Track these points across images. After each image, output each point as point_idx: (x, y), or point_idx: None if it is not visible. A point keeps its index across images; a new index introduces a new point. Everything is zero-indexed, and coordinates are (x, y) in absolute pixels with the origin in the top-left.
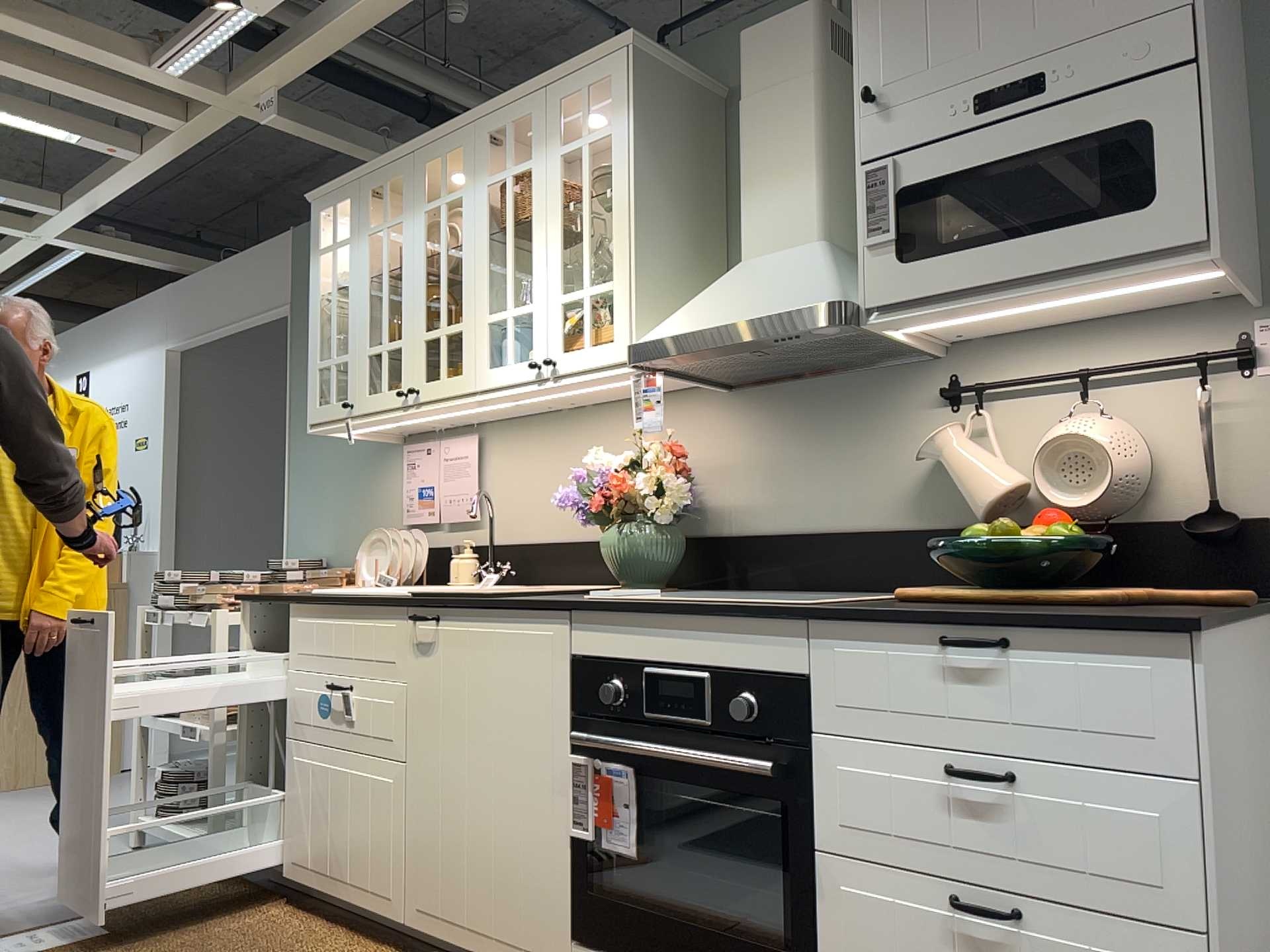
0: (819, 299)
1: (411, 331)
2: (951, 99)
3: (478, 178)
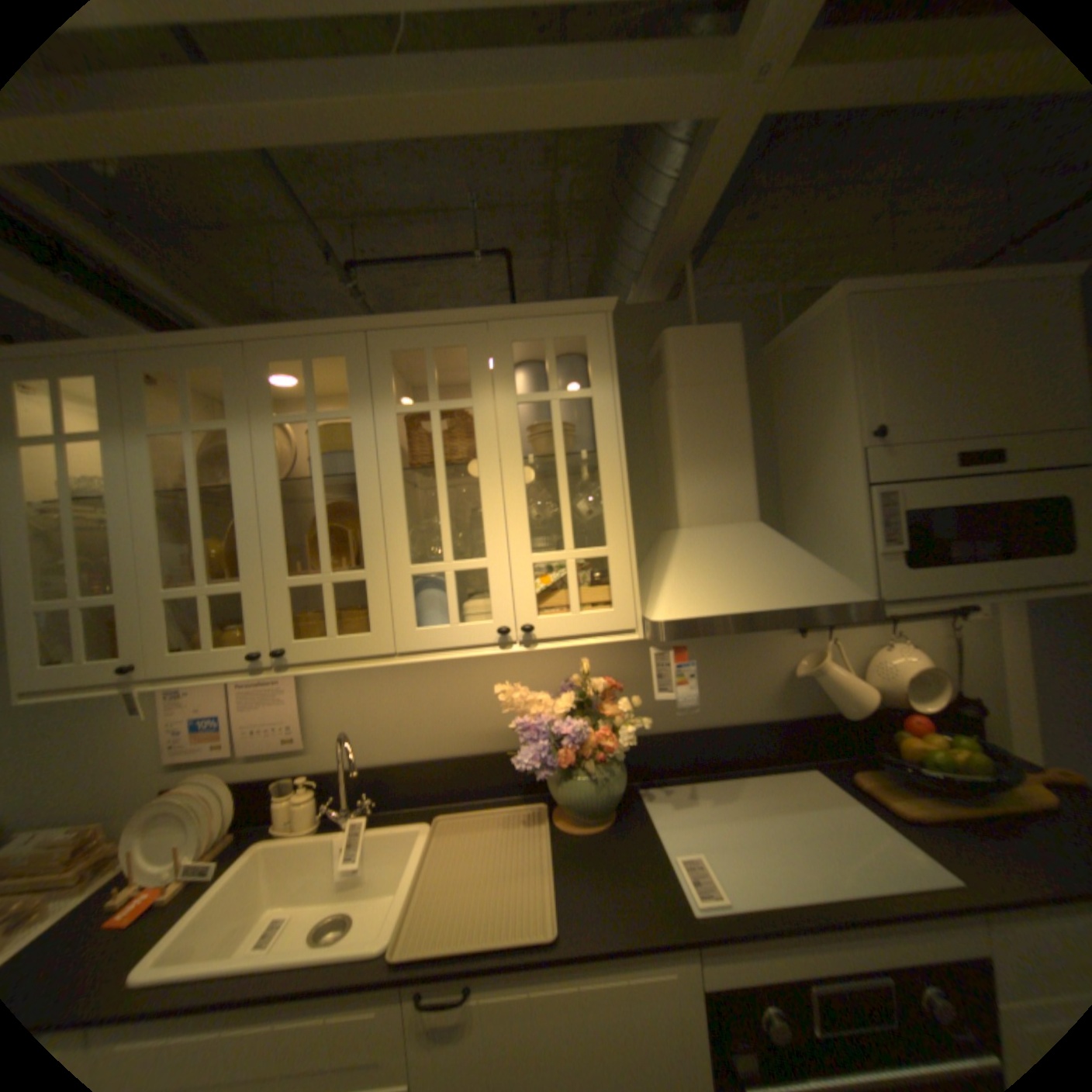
0: (857, 595)
1: (263, 573)
2: (944, 451)
3: (380, 399)
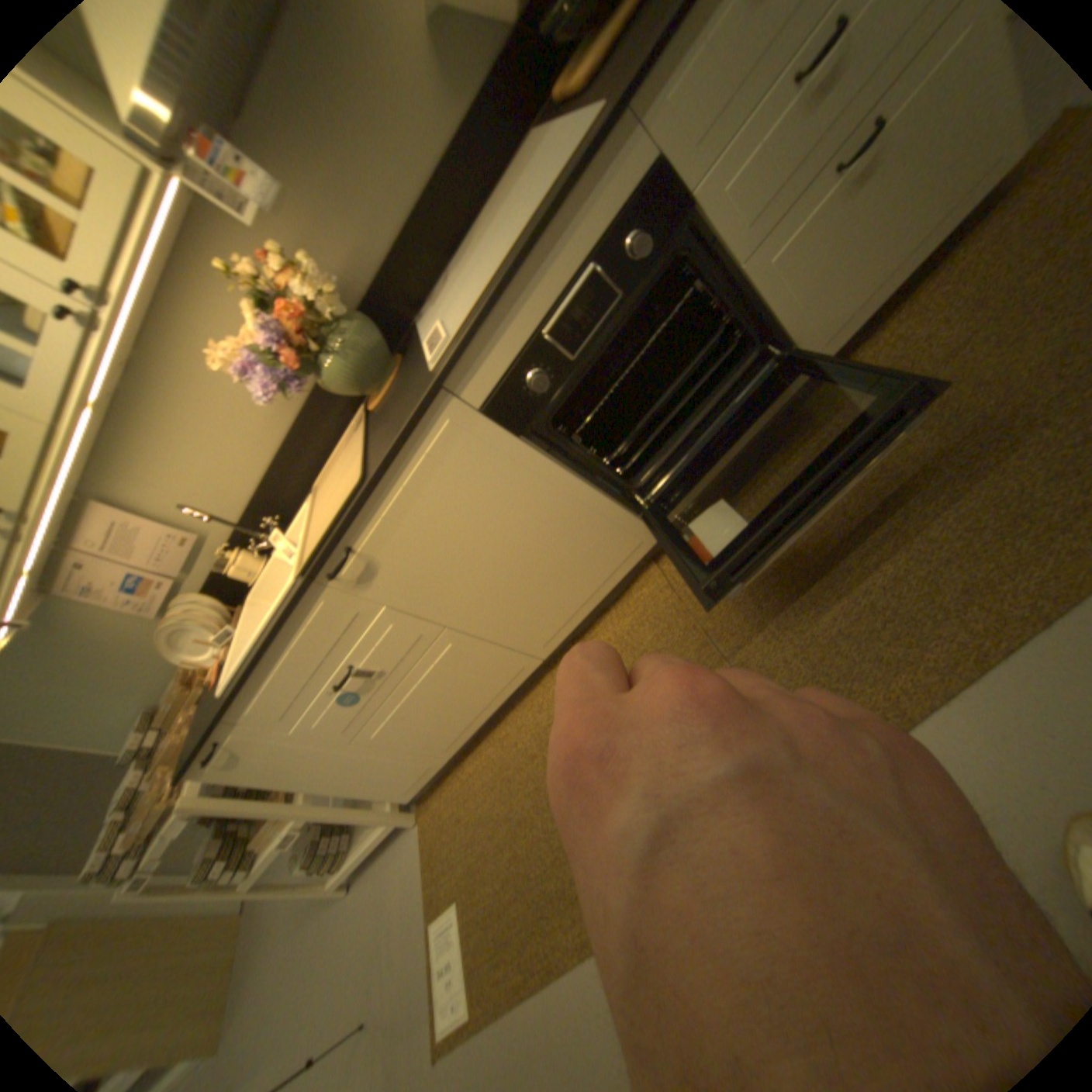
0: None
1: None
2: None
3: None
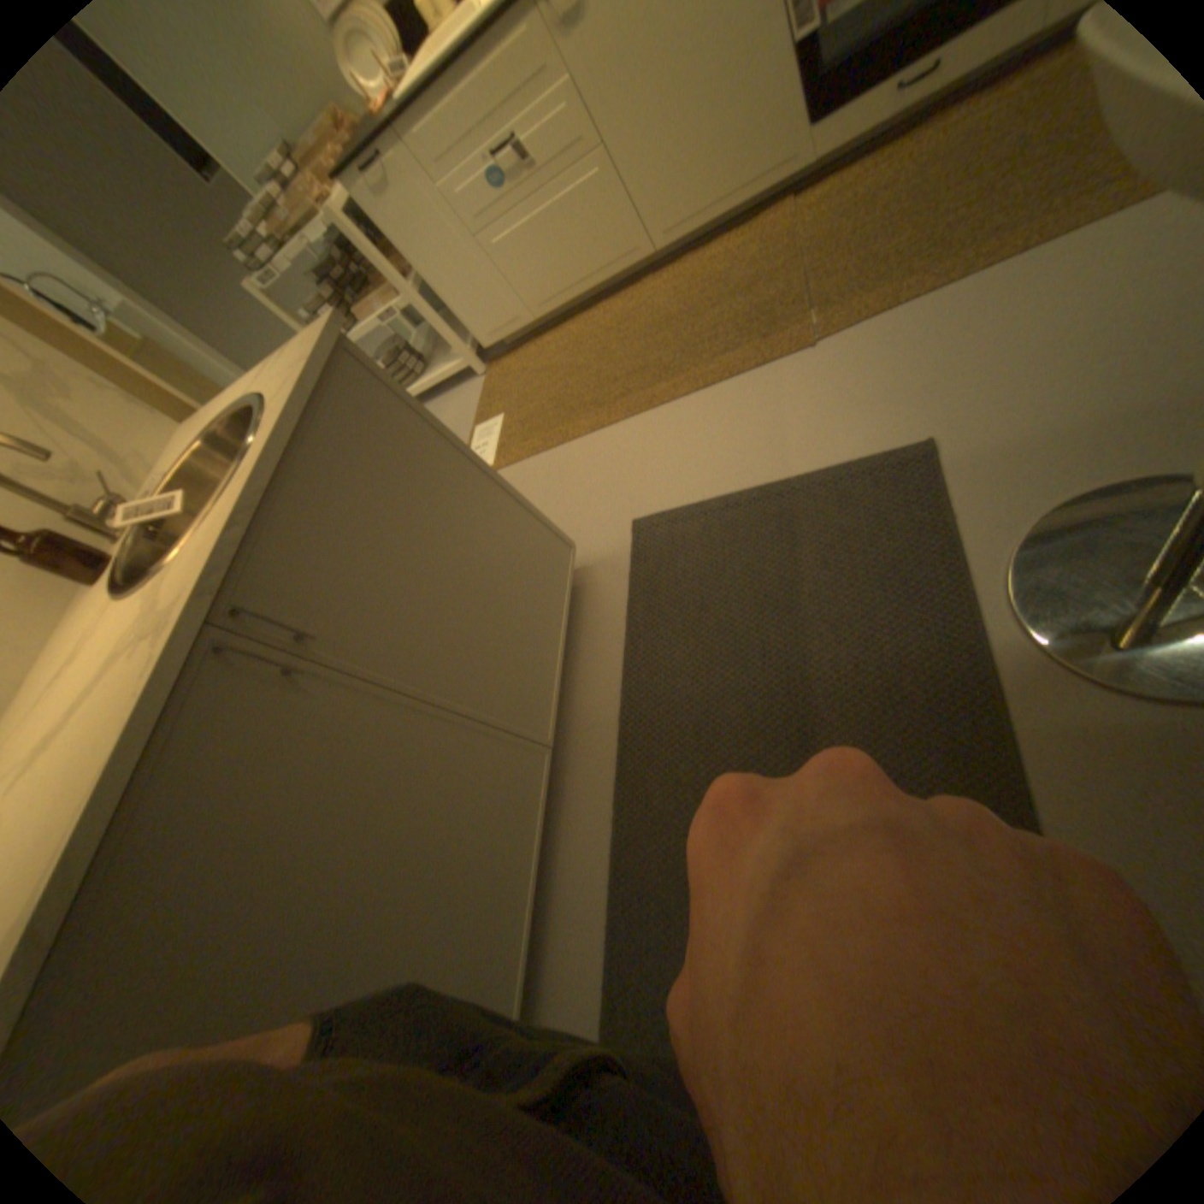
0: None
1: None
2: None
3: None
